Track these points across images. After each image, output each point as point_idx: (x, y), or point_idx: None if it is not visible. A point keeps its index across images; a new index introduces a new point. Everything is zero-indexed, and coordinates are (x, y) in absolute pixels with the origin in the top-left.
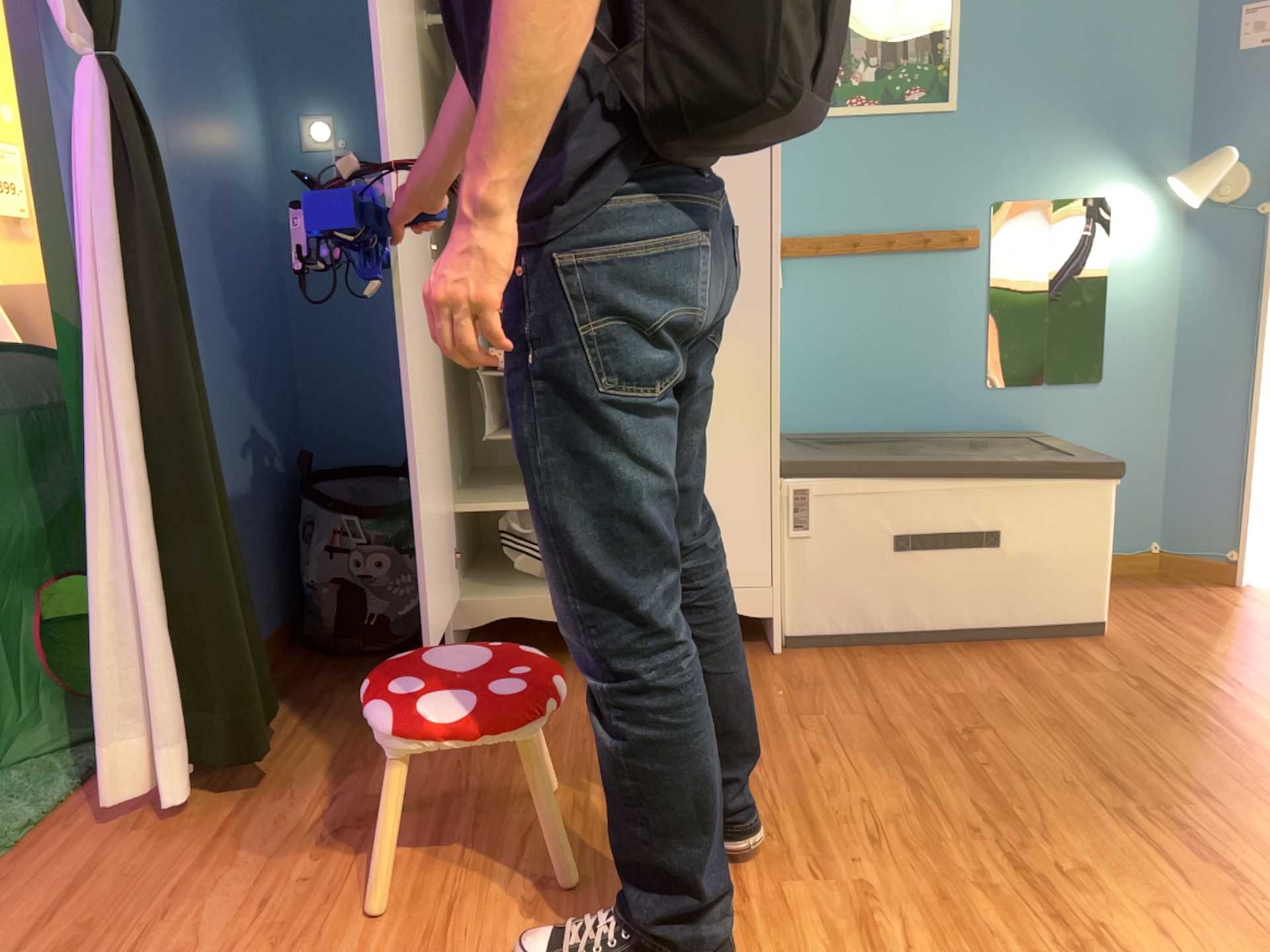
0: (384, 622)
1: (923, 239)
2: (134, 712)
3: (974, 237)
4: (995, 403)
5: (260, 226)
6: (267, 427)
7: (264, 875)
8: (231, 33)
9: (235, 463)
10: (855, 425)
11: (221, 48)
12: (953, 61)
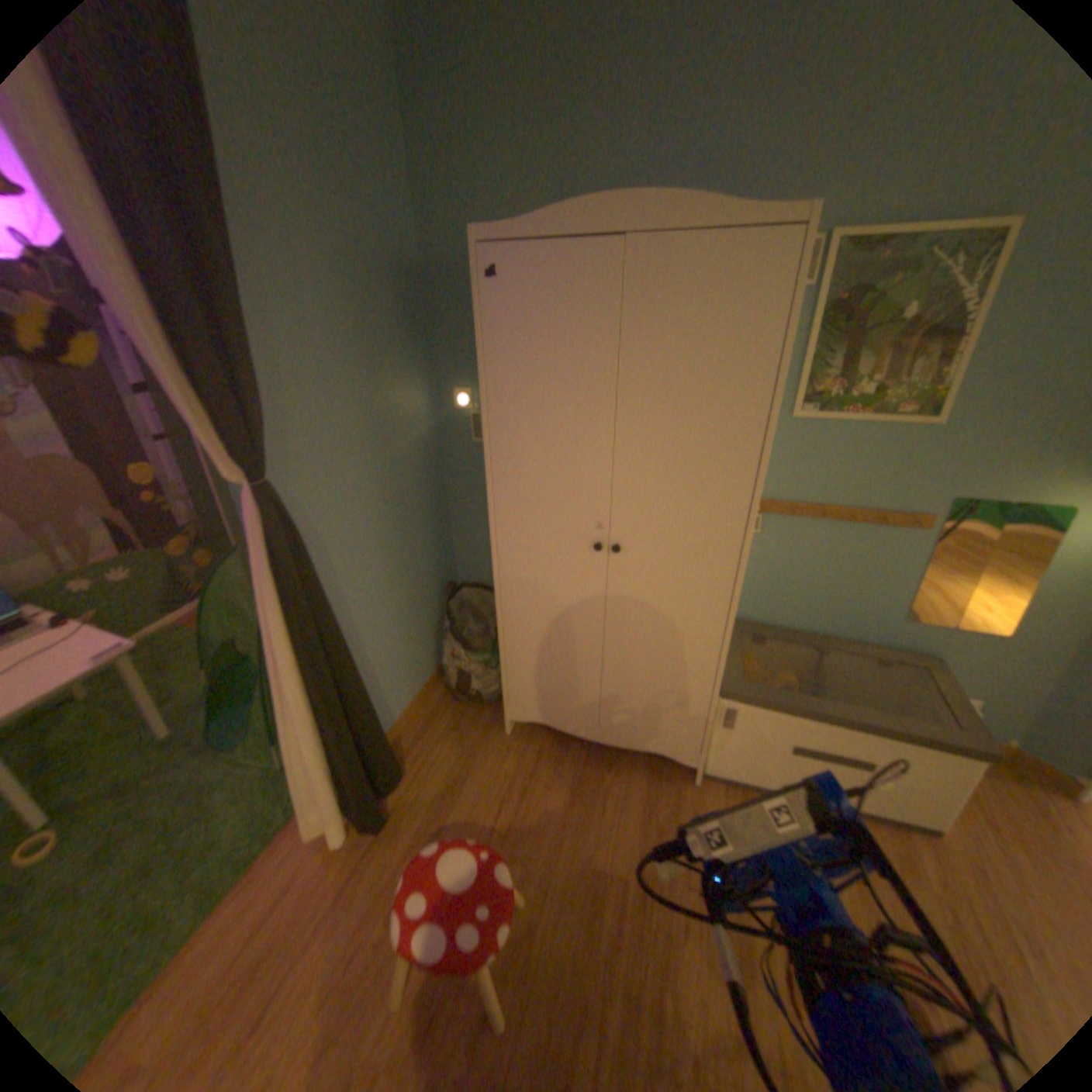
0: (480, 696)
1: (885, 516)
2: (314, 813)
3: (932, 521)
4: (913, 631)
5: (423, 462)
6: (426, 577)
7: (364, 931)
8: (401, 346)
9: (401, 614)
10: (796, 623)
11: (392, 363)
12: (958, 381)
